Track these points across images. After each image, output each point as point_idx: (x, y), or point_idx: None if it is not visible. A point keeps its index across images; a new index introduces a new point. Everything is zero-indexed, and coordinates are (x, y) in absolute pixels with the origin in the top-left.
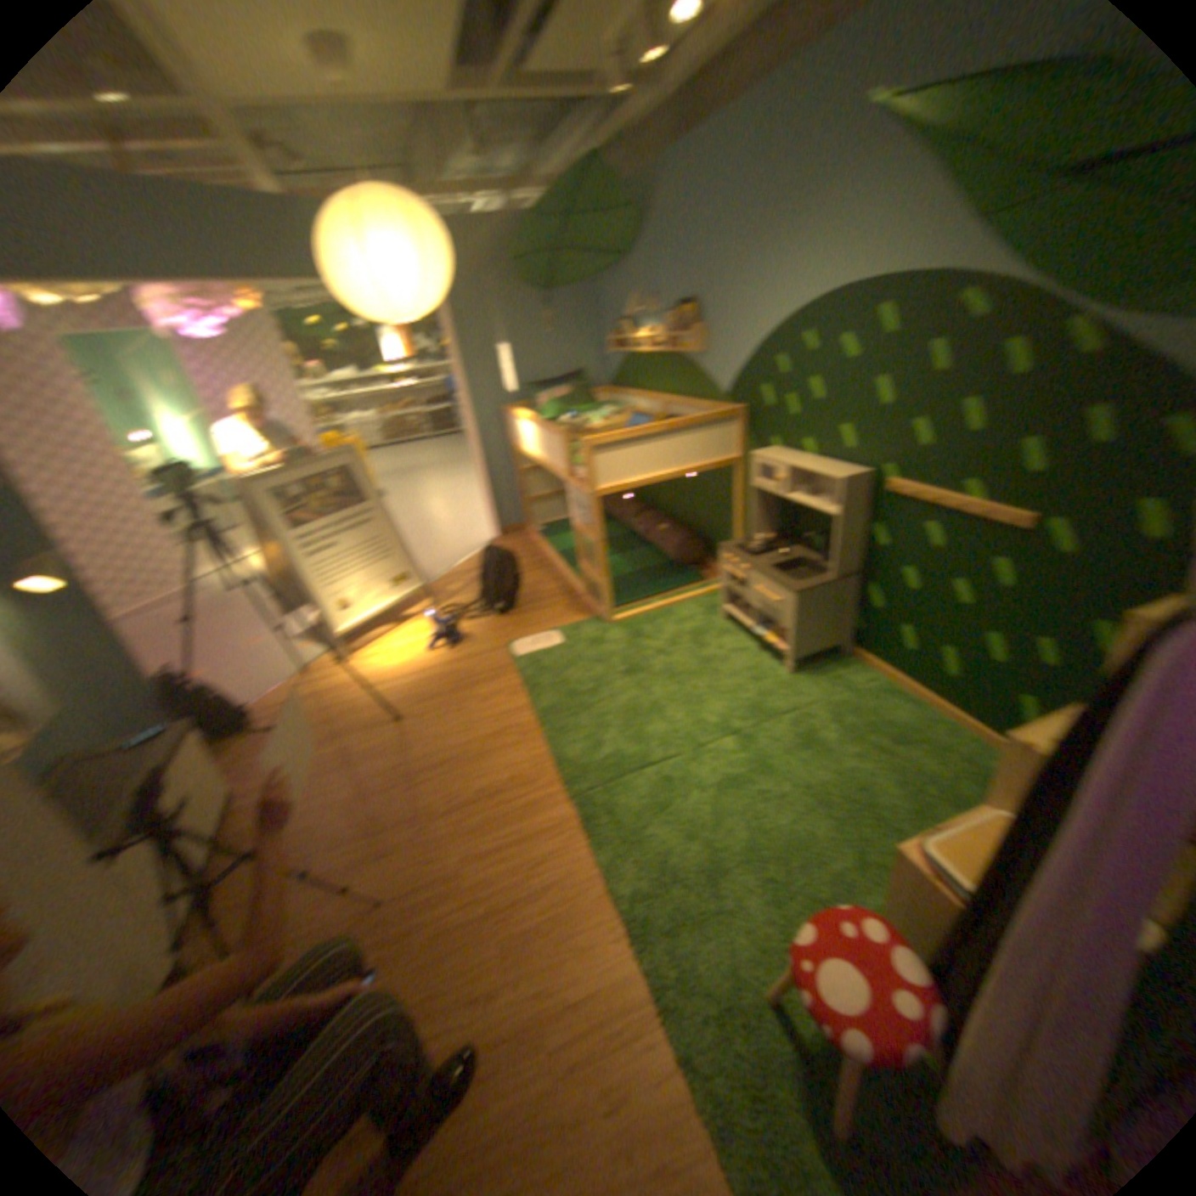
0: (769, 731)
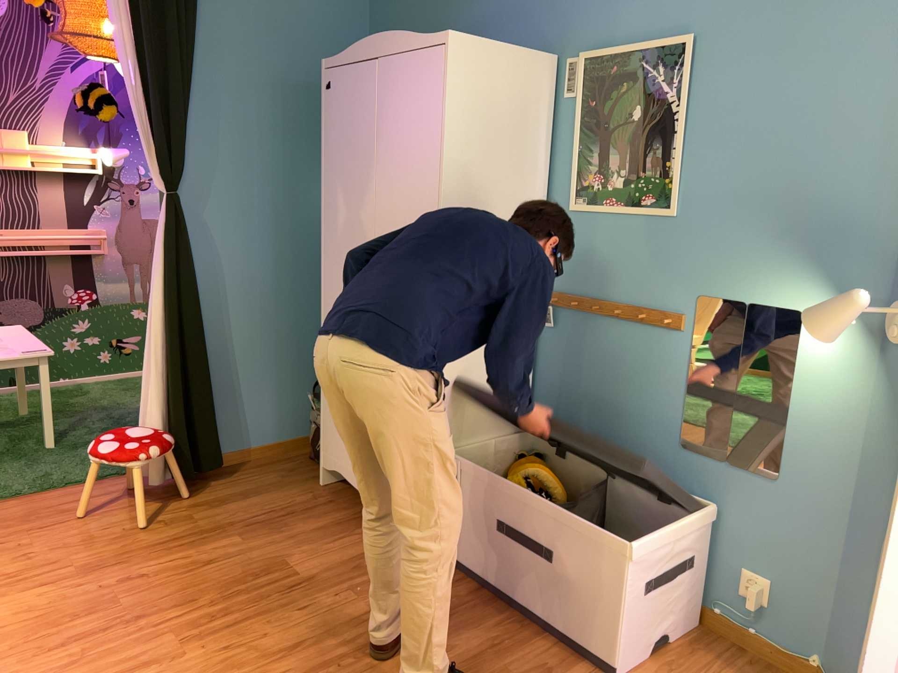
0: None
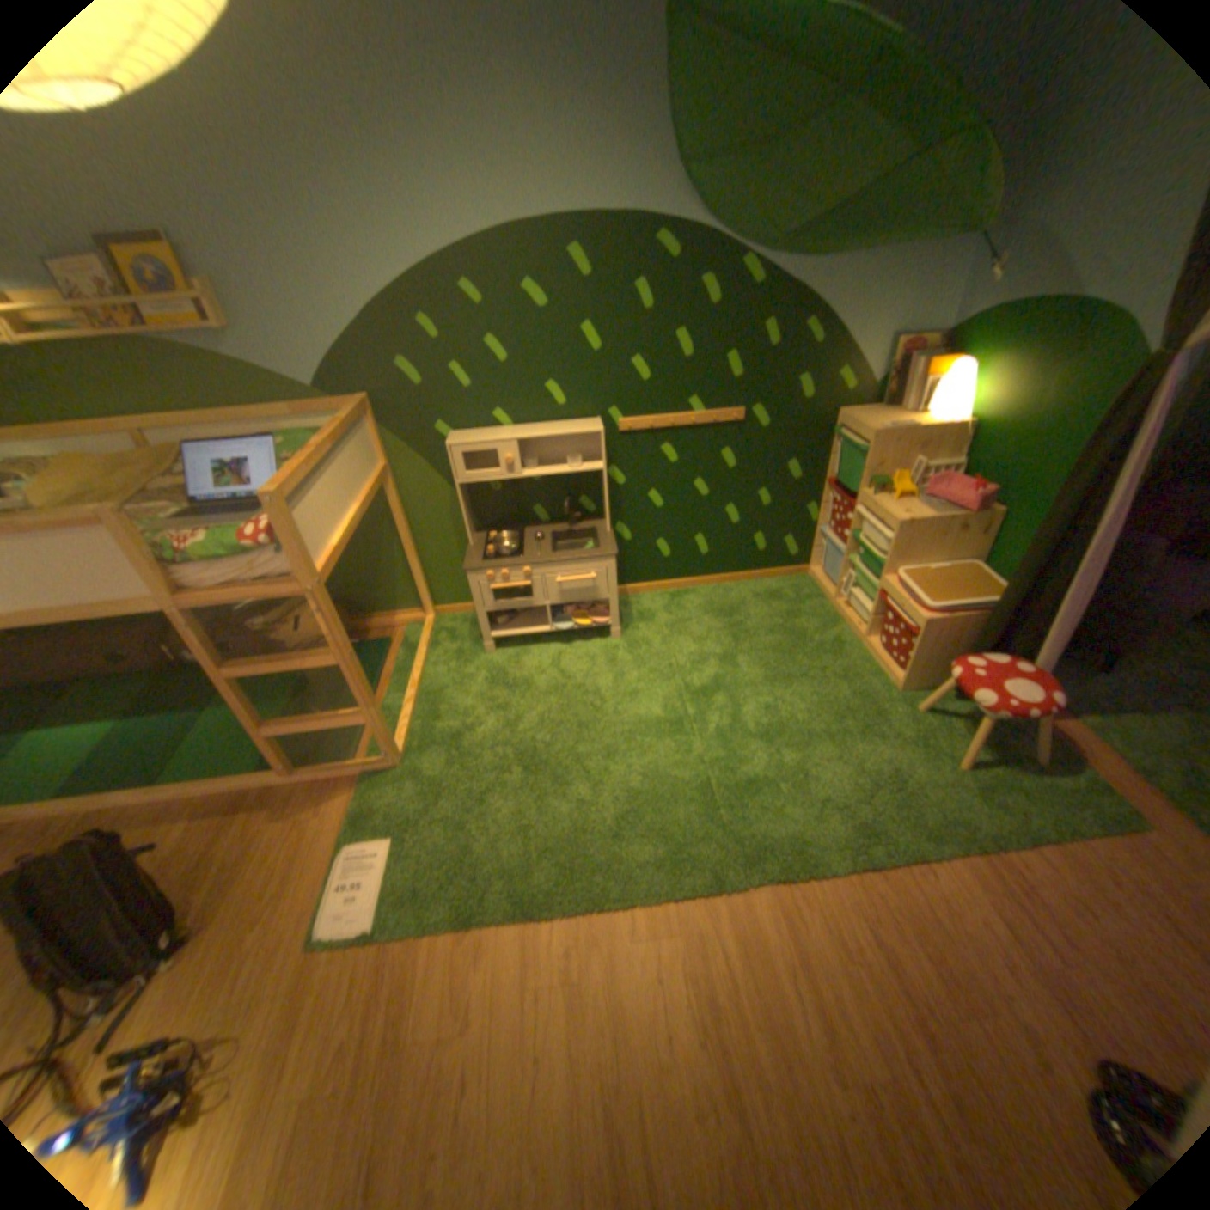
0: (688, 679)
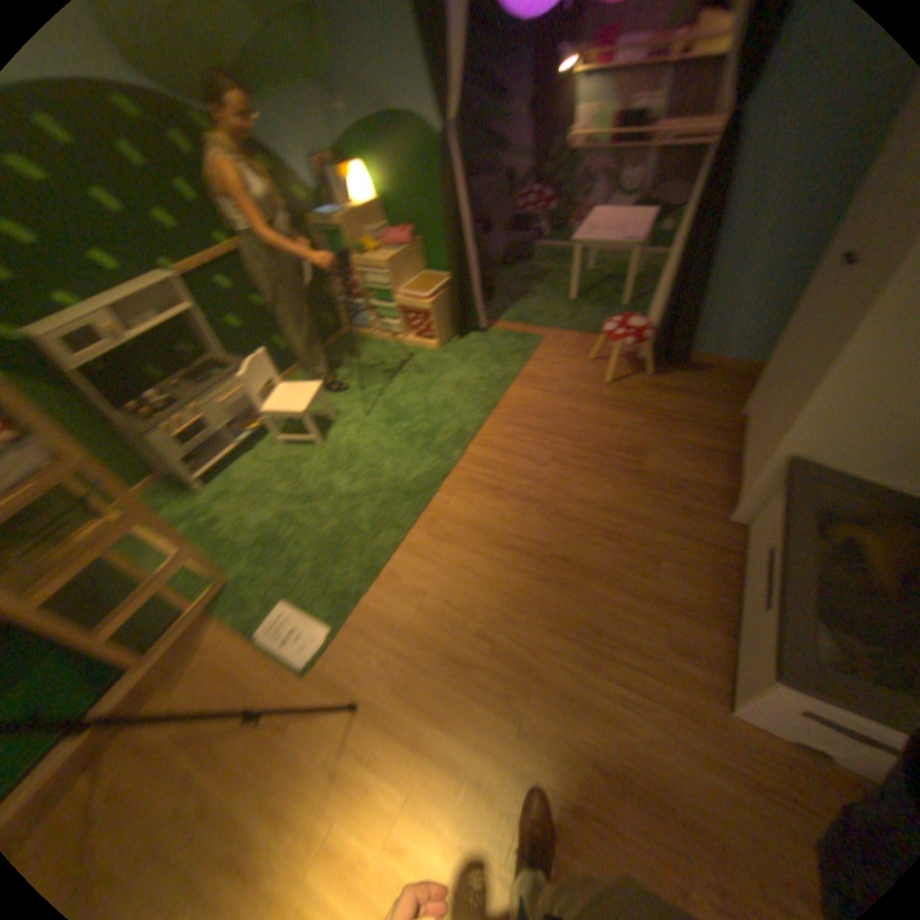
0: (349, 410)
